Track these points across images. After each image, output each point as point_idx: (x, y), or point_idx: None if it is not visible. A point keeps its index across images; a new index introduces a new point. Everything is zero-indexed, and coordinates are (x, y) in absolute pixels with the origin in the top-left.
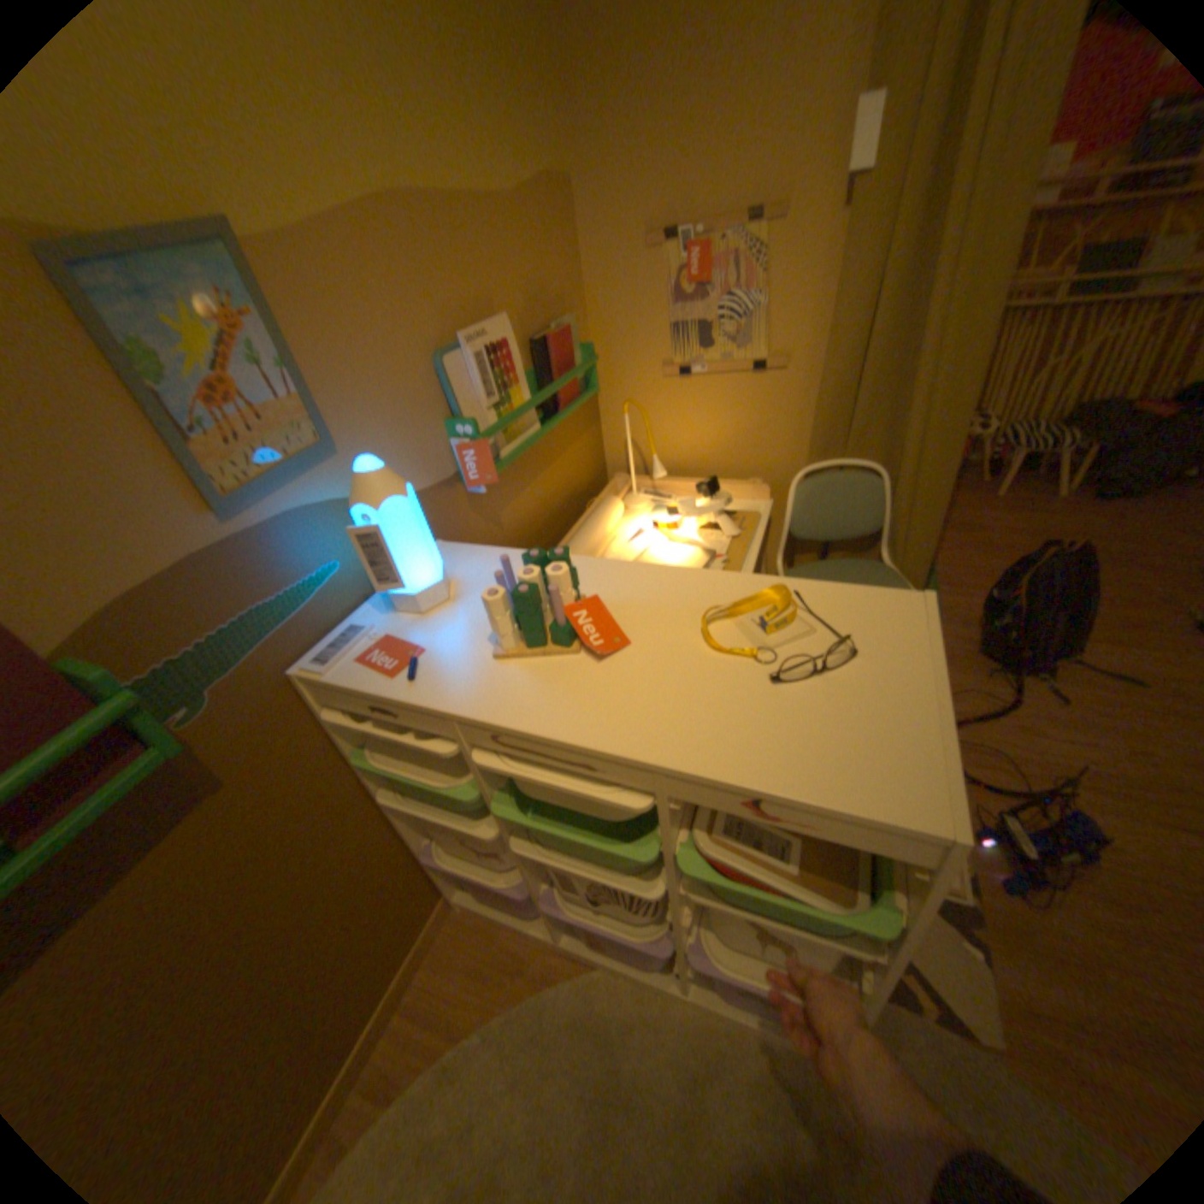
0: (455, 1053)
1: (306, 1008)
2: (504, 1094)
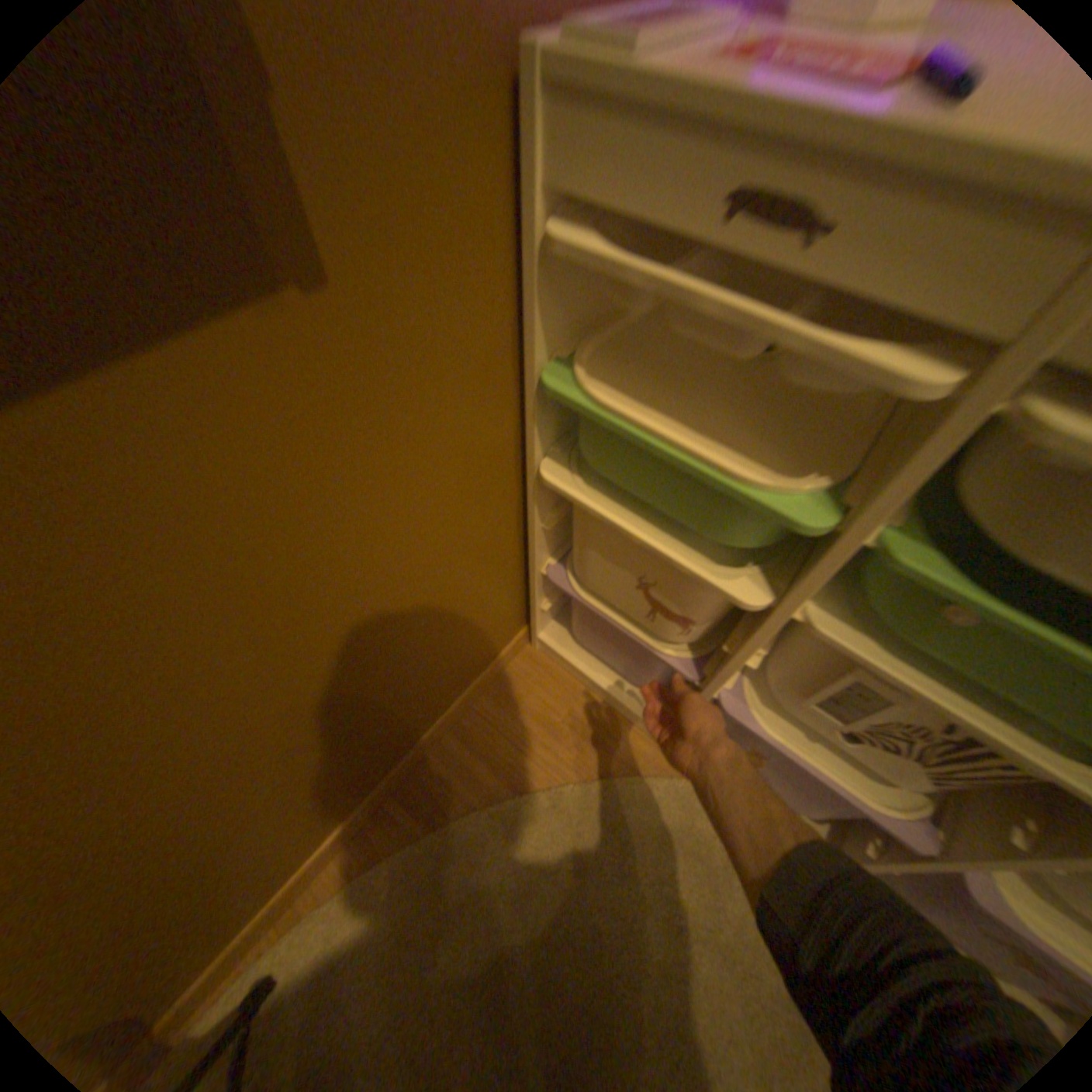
0: (517, 805)
1: (369, 717)
2: (572, 877)
